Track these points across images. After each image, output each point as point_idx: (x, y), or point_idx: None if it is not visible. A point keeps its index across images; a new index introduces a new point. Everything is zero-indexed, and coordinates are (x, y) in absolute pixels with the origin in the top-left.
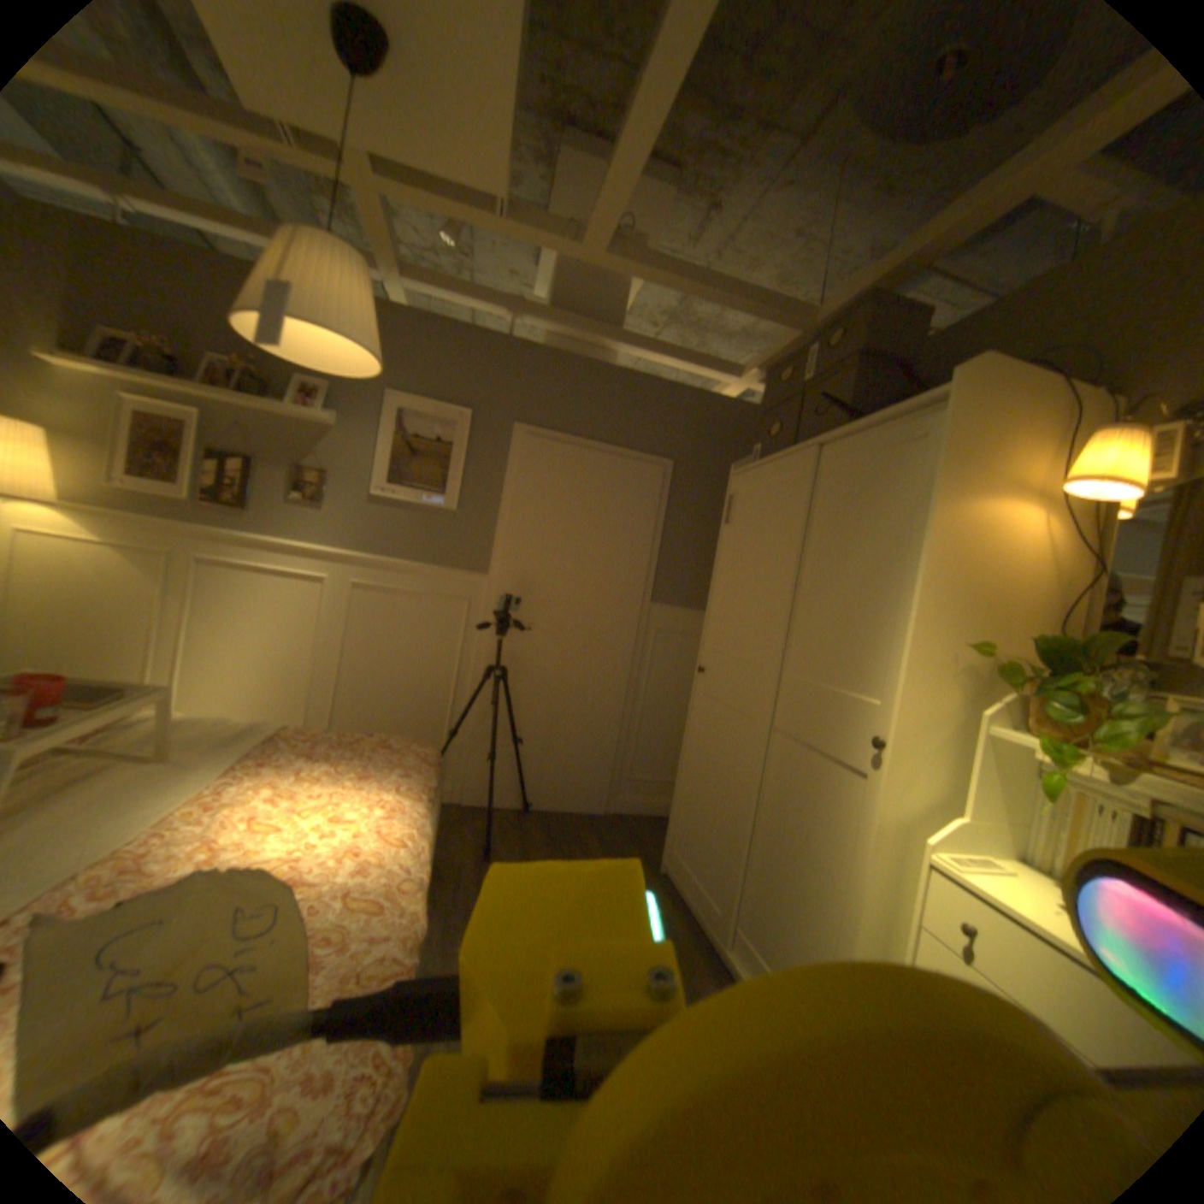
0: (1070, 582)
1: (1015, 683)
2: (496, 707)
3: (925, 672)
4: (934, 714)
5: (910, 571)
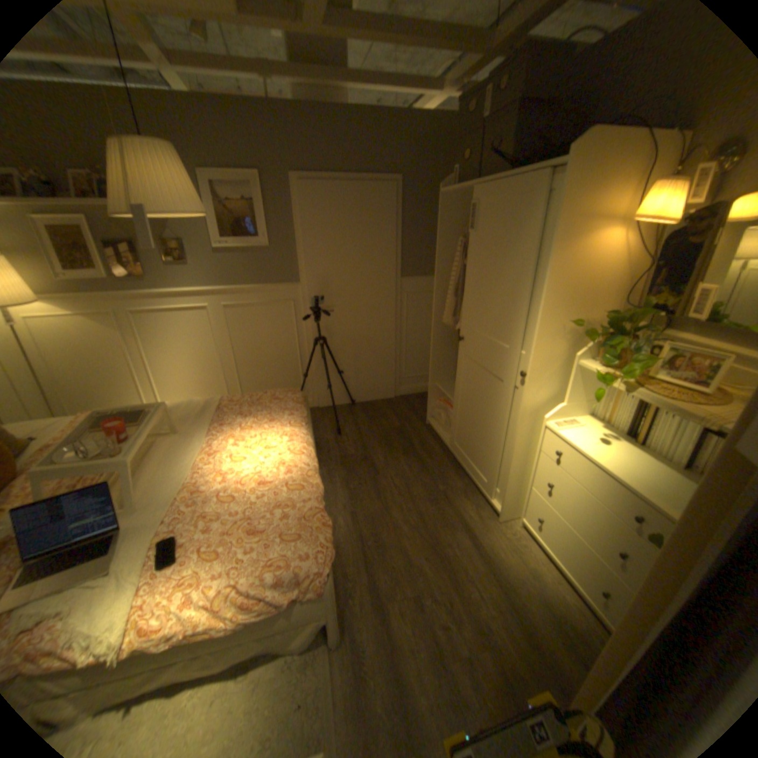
0: (637, 267)
1: (594, 338)
2: (326, 357)
3: (547, 338)
4: (552, 357)
5: (542, 281)
